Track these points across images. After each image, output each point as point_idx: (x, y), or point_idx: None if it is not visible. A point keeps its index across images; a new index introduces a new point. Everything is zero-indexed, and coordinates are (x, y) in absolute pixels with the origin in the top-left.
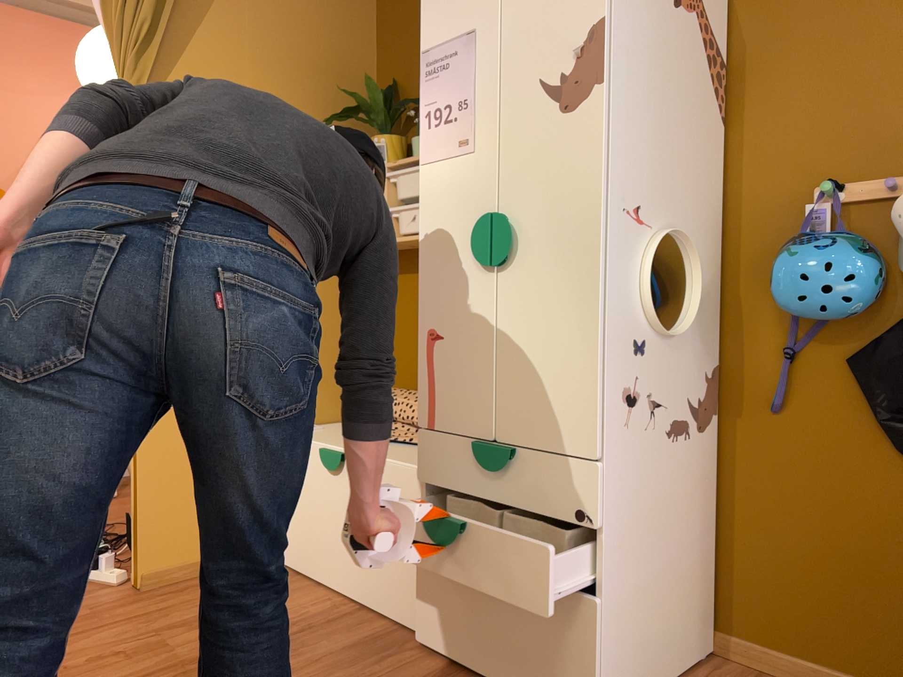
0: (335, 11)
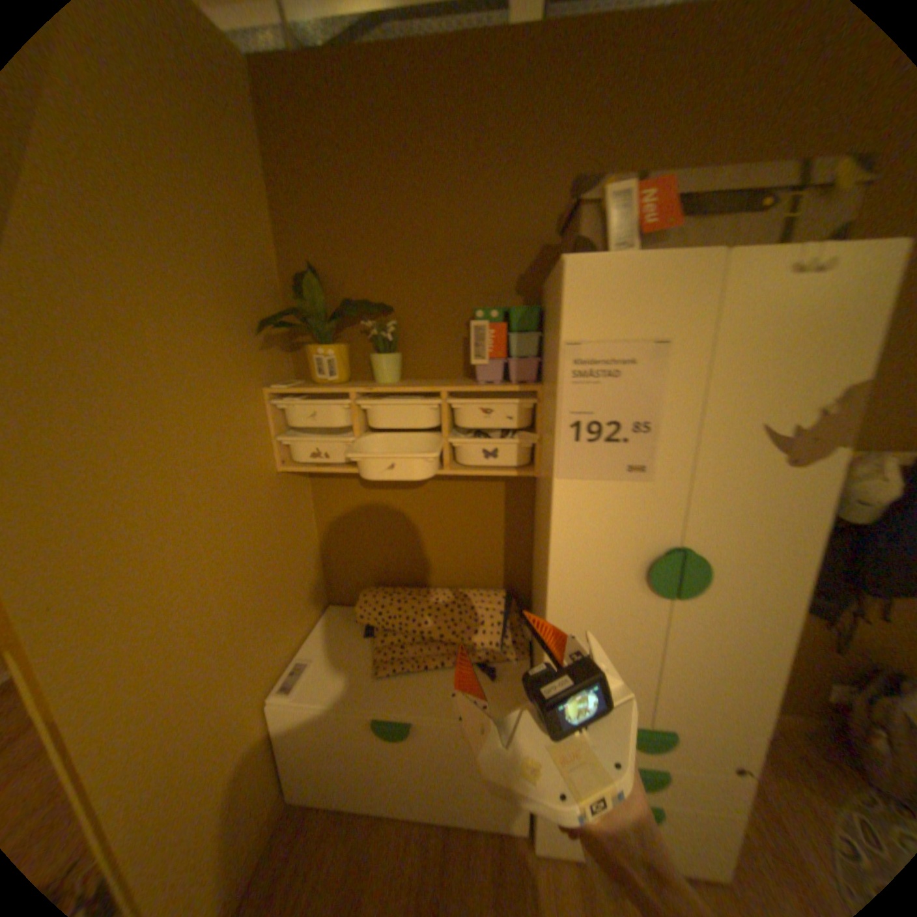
0: (220, 152)
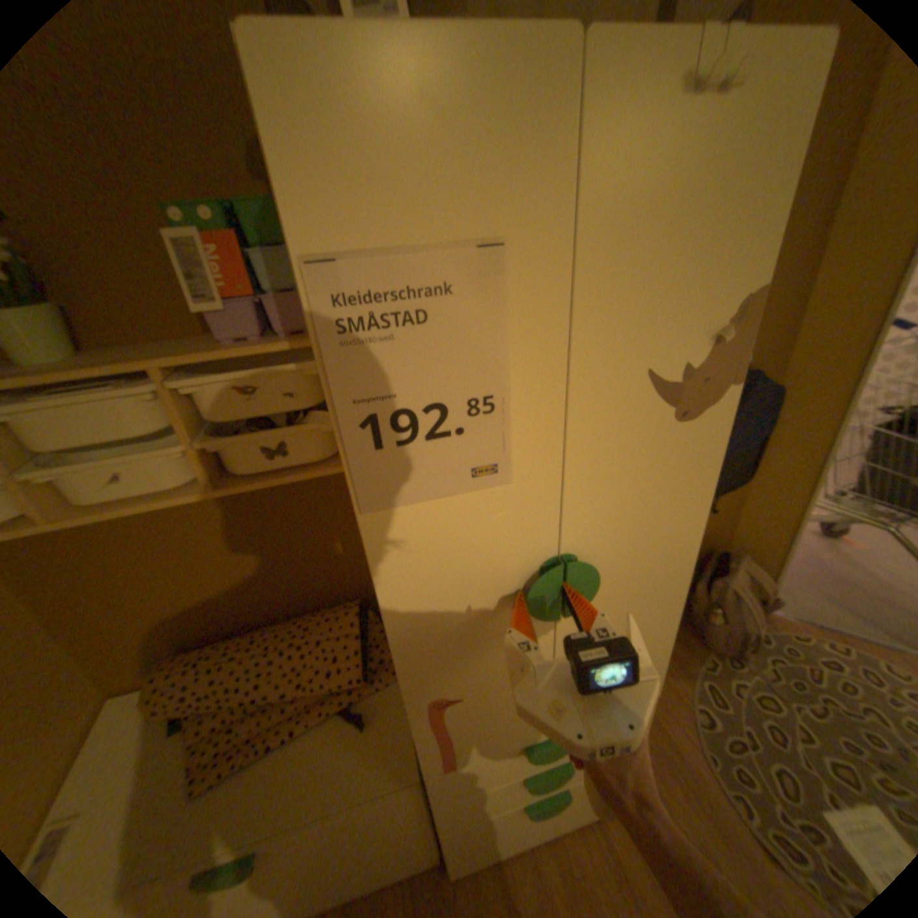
0: None
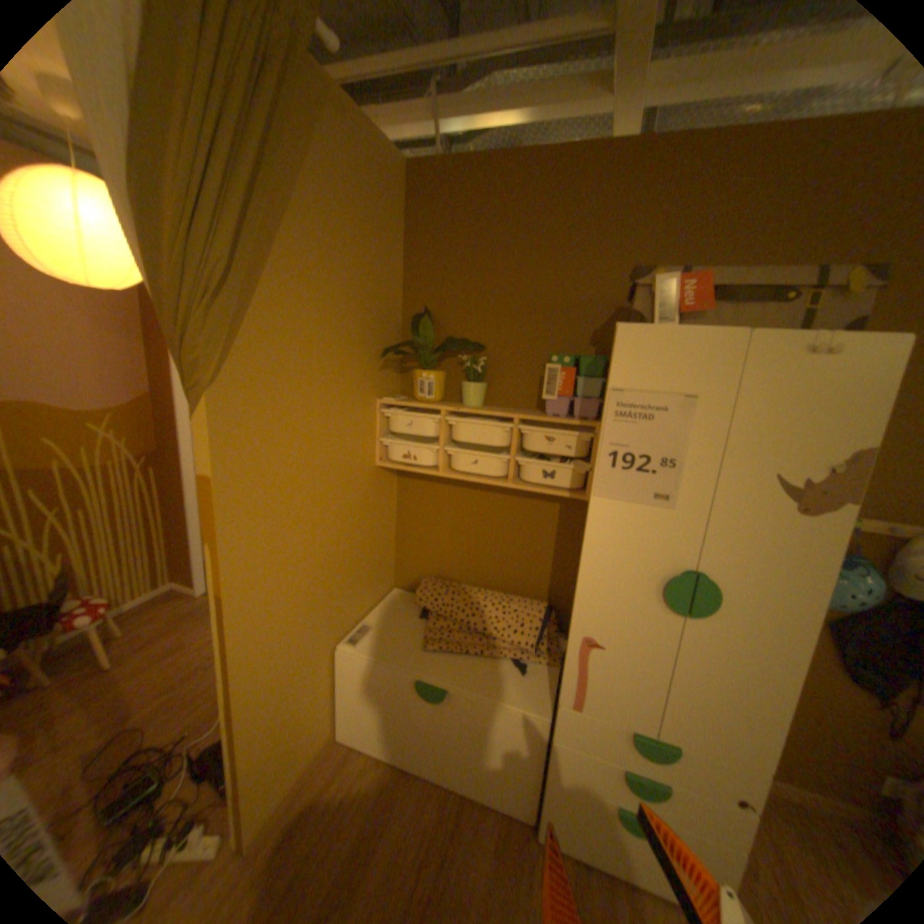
0: (377, 227)
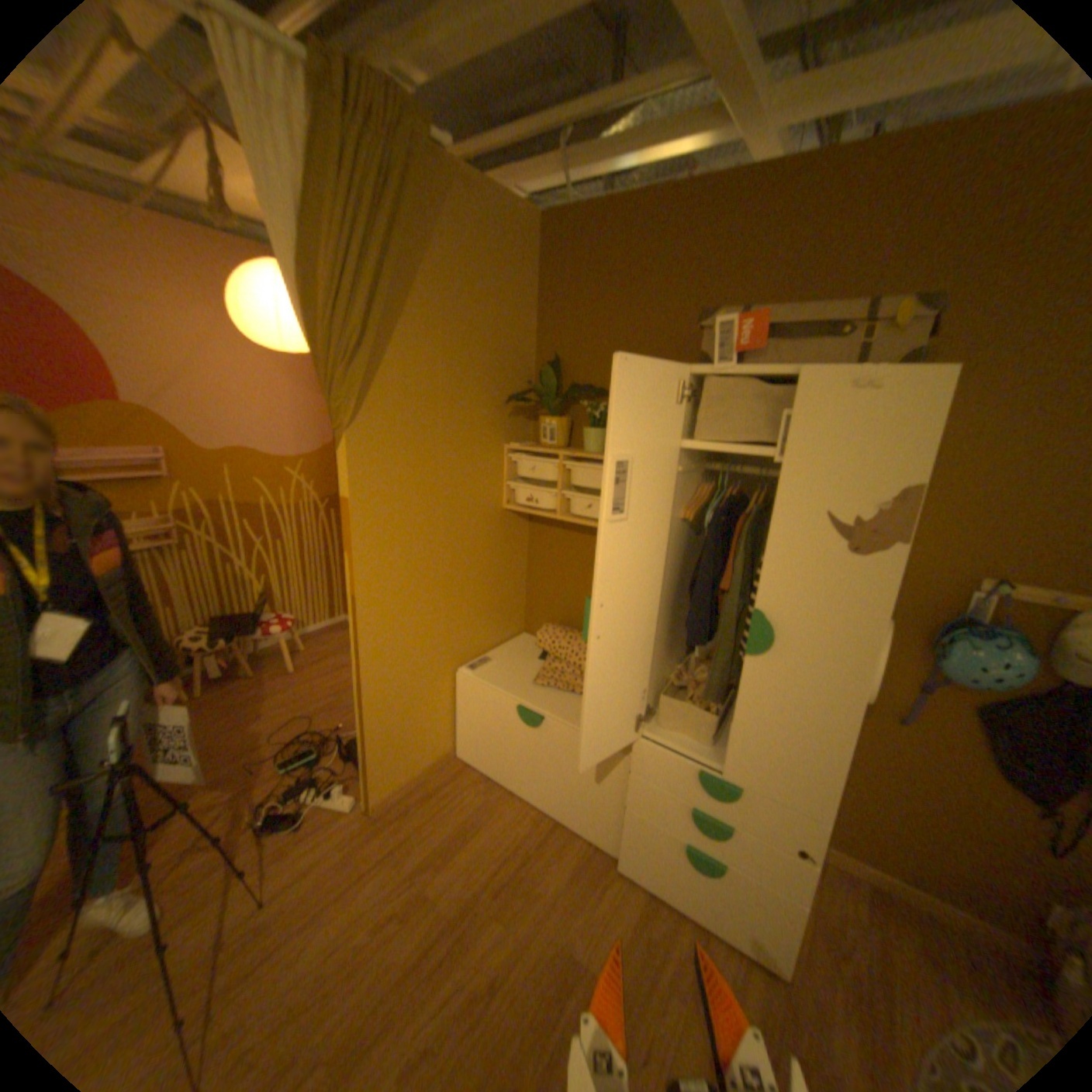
0: (507, 283)
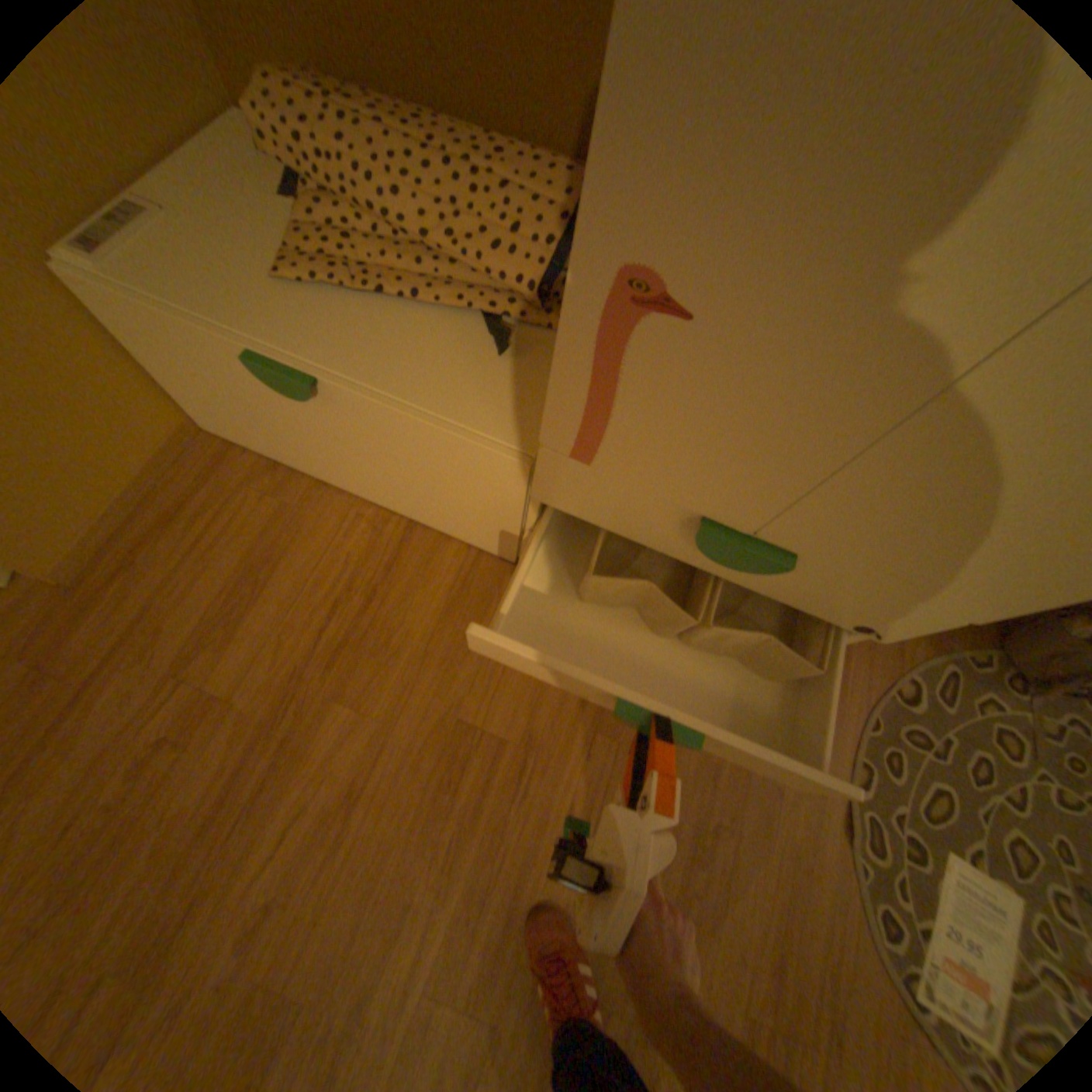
0: None
